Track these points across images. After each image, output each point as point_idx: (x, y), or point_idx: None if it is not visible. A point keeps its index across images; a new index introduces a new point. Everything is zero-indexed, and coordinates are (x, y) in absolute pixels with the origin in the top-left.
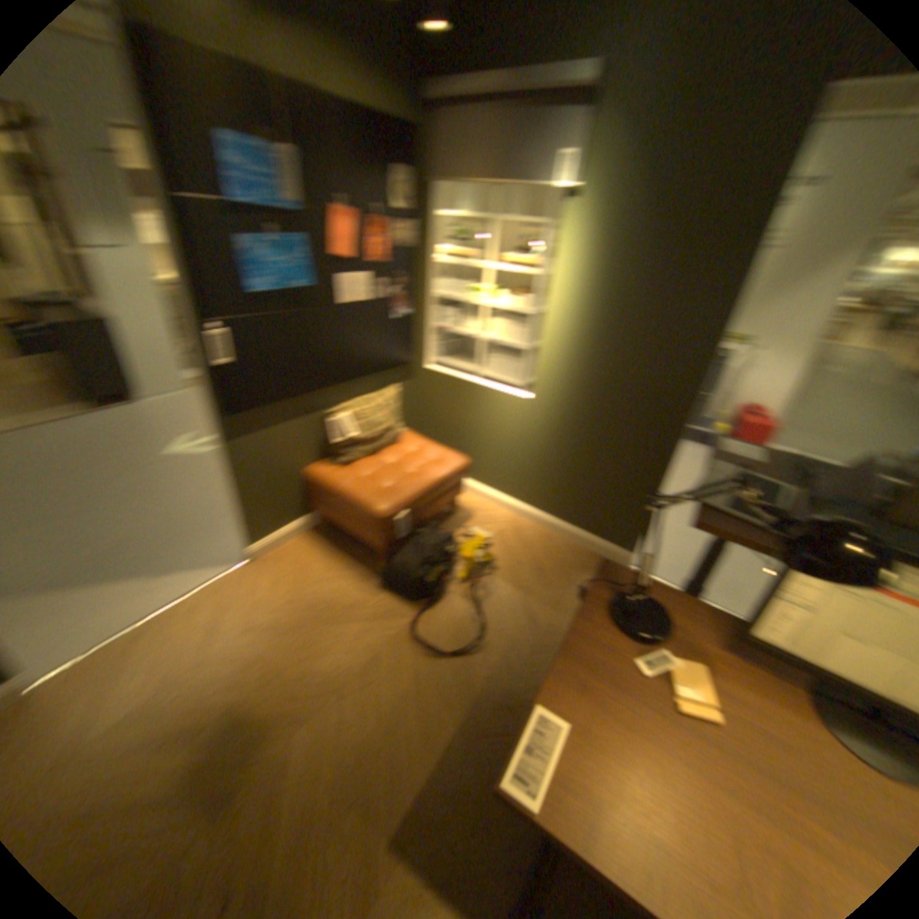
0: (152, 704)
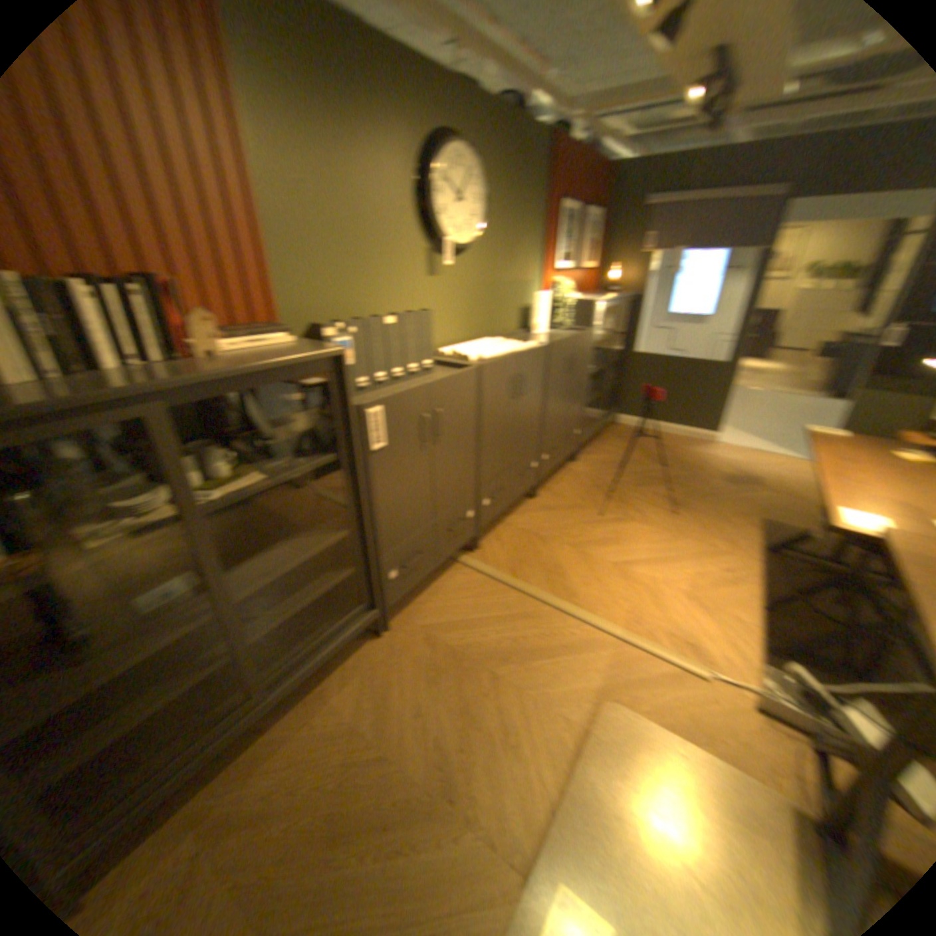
0: (738, 462)
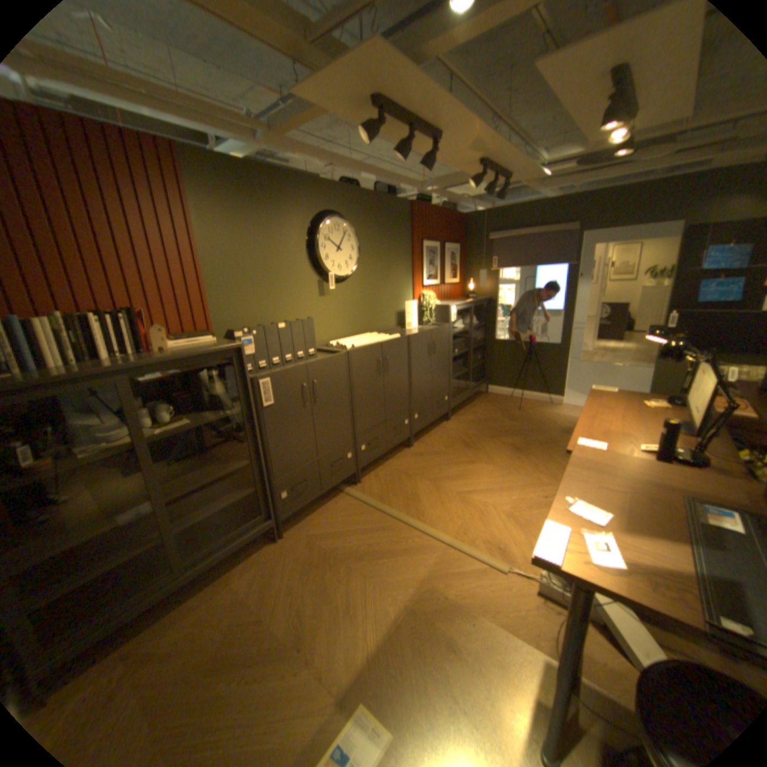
0: (576, 418)
